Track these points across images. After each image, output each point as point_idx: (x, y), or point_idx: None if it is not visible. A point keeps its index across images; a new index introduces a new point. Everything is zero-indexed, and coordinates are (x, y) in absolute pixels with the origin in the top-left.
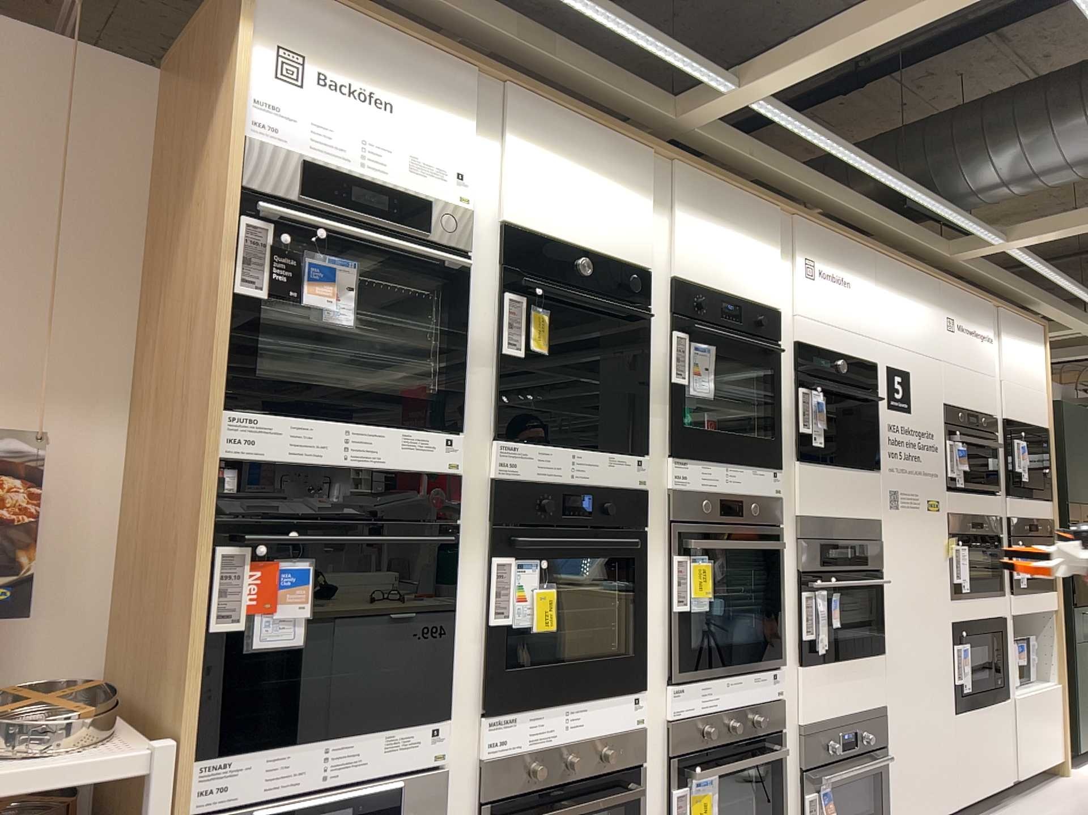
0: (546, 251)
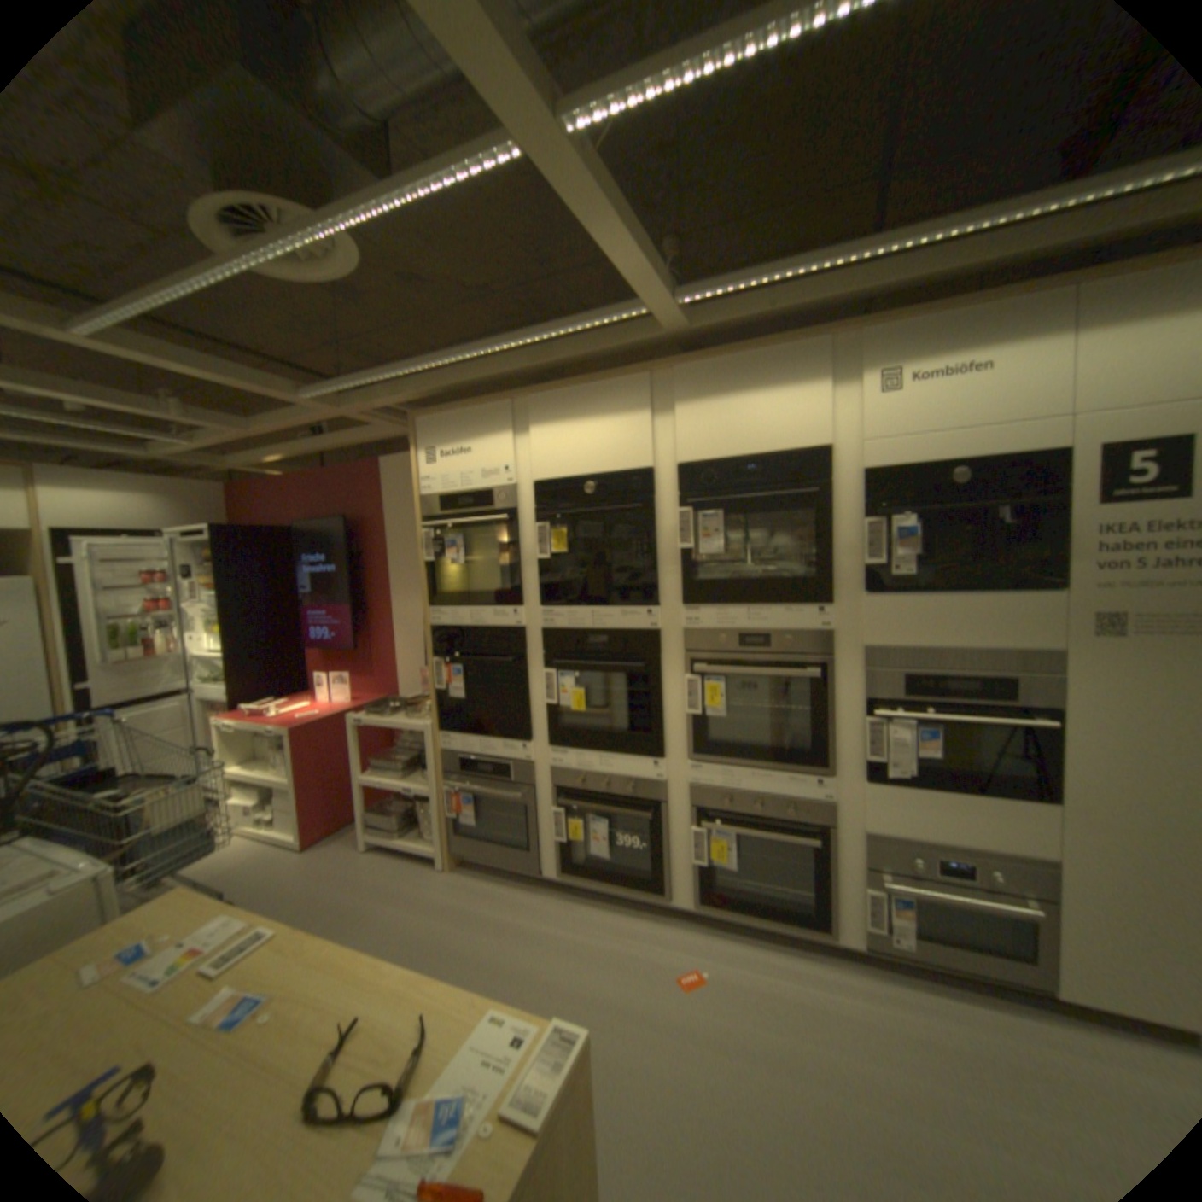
0: (561, 486)
